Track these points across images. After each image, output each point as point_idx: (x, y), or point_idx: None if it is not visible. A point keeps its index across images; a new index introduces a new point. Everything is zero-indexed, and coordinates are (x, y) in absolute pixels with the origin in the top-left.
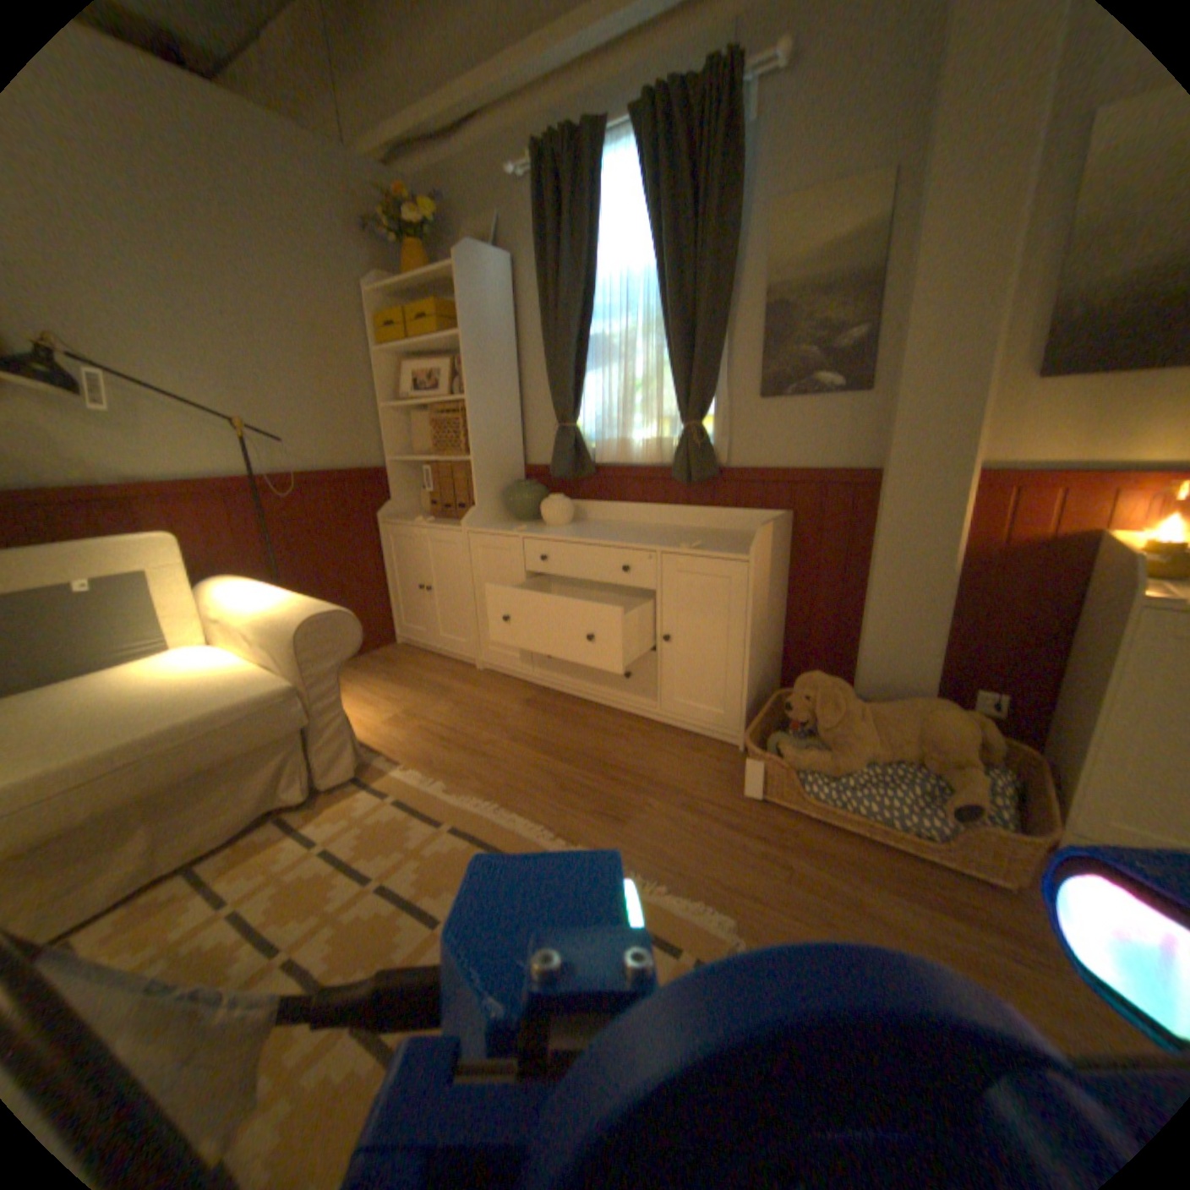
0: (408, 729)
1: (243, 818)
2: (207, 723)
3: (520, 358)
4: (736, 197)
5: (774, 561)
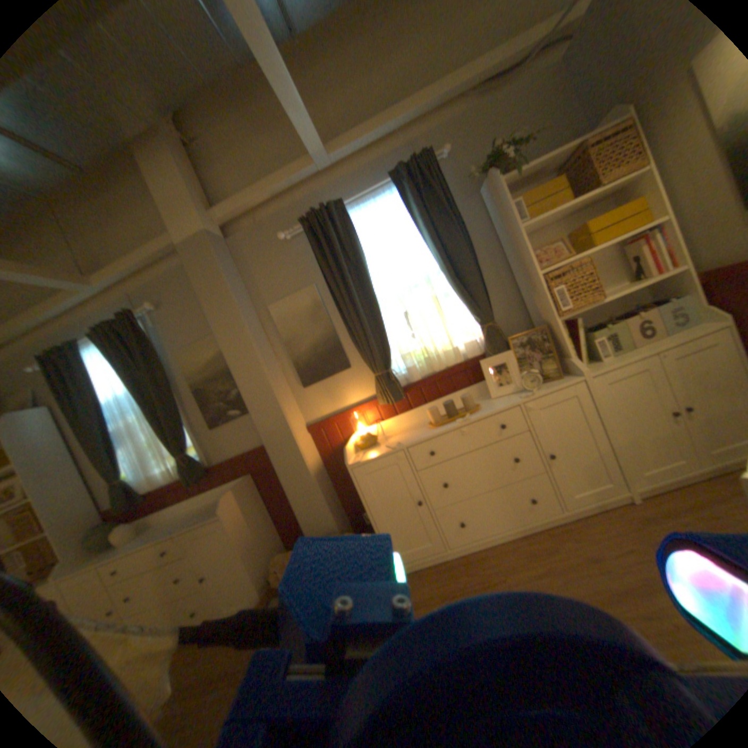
0: None
1: None
2: None
3: (72, 454)
4: (153, 357)
5: (243, 505)
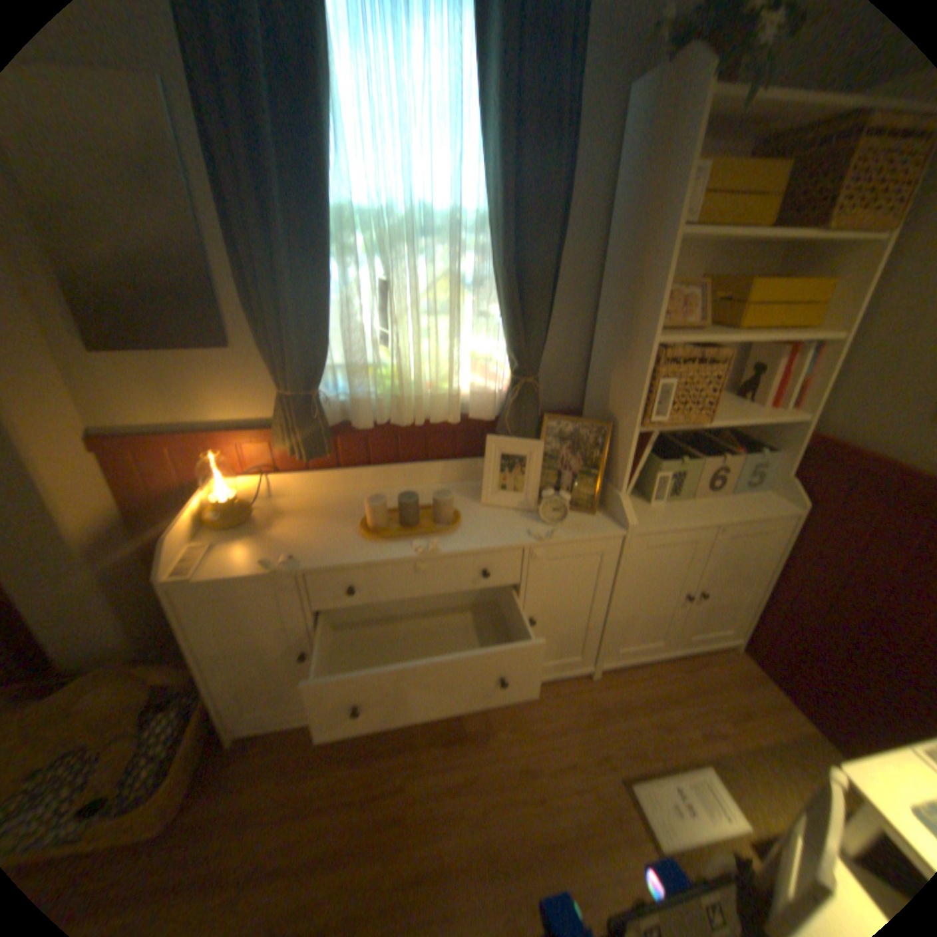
0: None
1: None
2: None
3: None
4: None
5: None
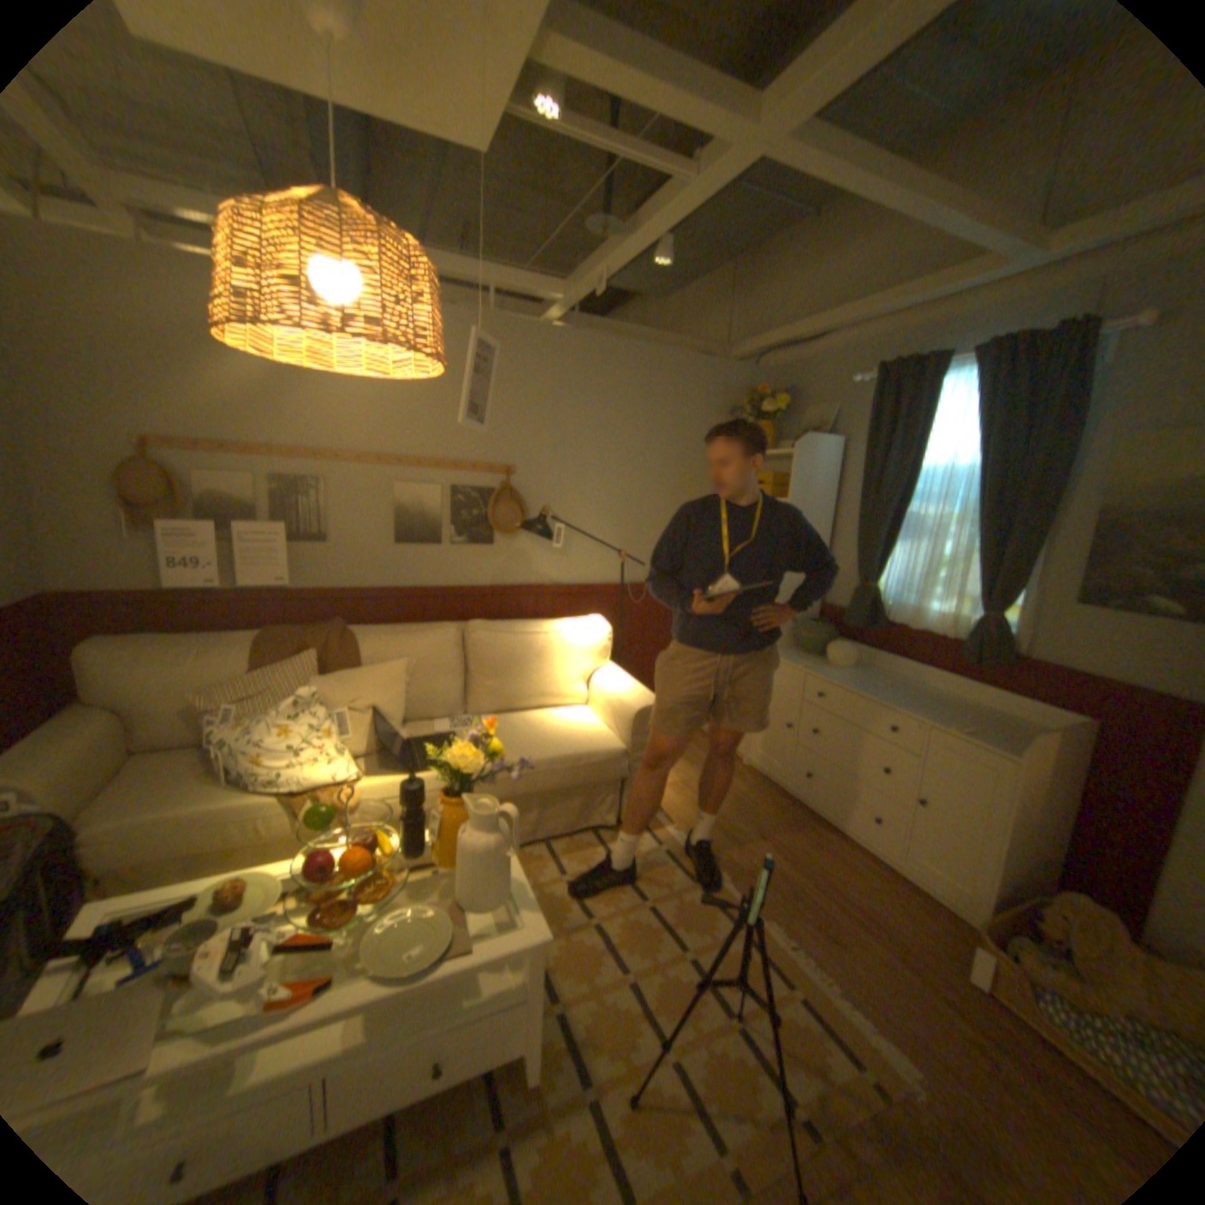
0: (683, 799)
1: (579, 824)
2: (580, 760)
3: (835, 517)
4: (1074, 429)
5: (1061, 768)
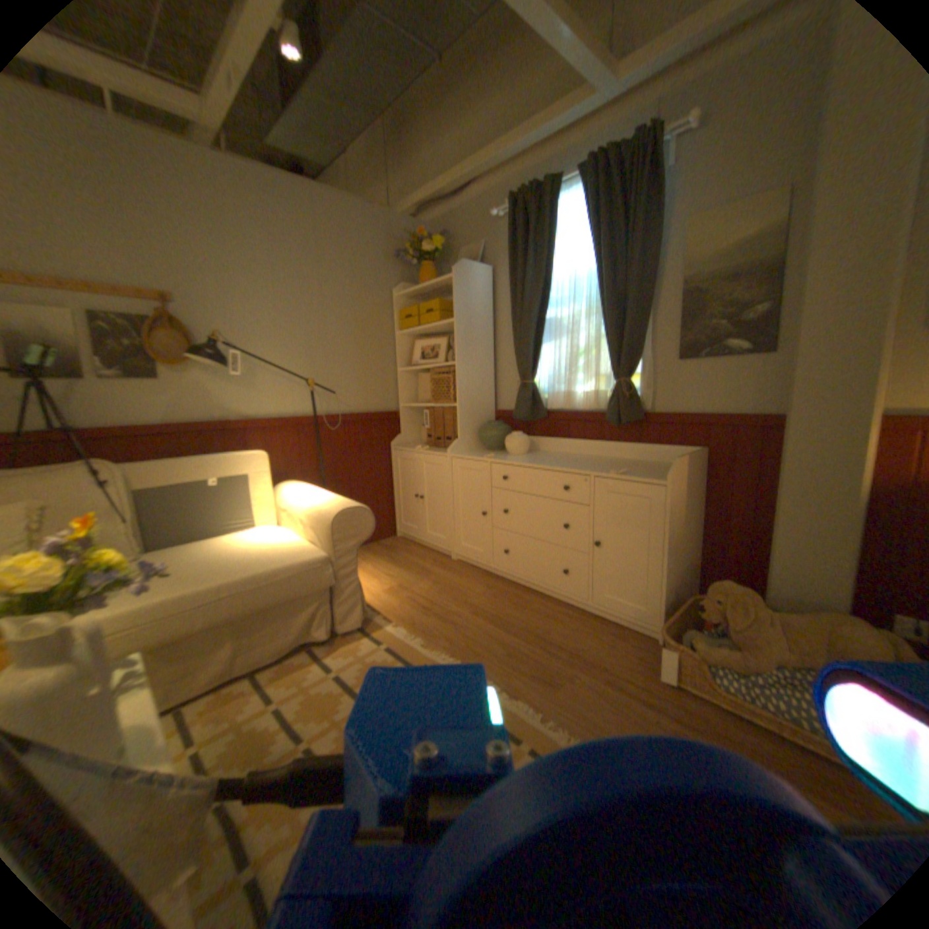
0: (400, 598)
1: (288, 645)
2: (275, 574)
3: (495, 335)
4: (658, 217)
5: (691, 487)
